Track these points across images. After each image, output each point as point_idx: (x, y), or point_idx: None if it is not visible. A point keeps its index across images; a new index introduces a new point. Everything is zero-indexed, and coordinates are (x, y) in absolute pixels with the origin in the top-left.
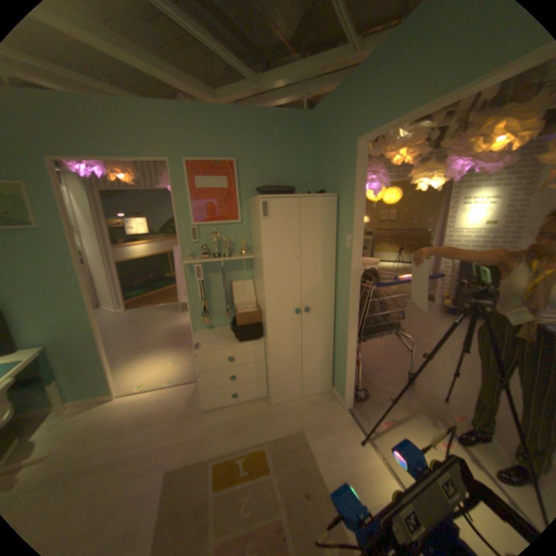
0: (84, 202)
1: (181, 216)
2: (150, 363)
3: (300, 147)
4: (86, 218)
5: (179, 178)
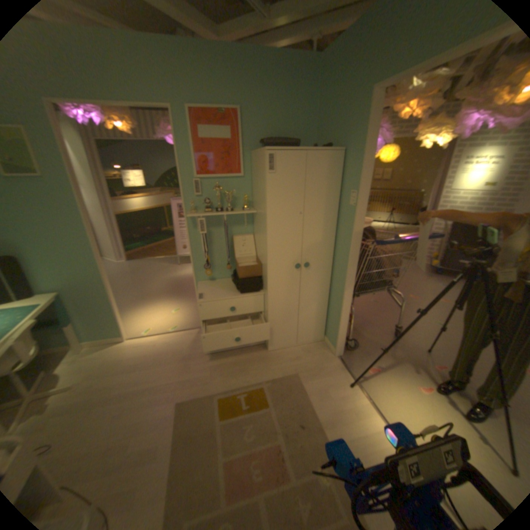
0: (80, 151)
1: (183, 168)
2: (154, 310)
3: (306, 95)
4: (83, 168)
5: (181, 126)
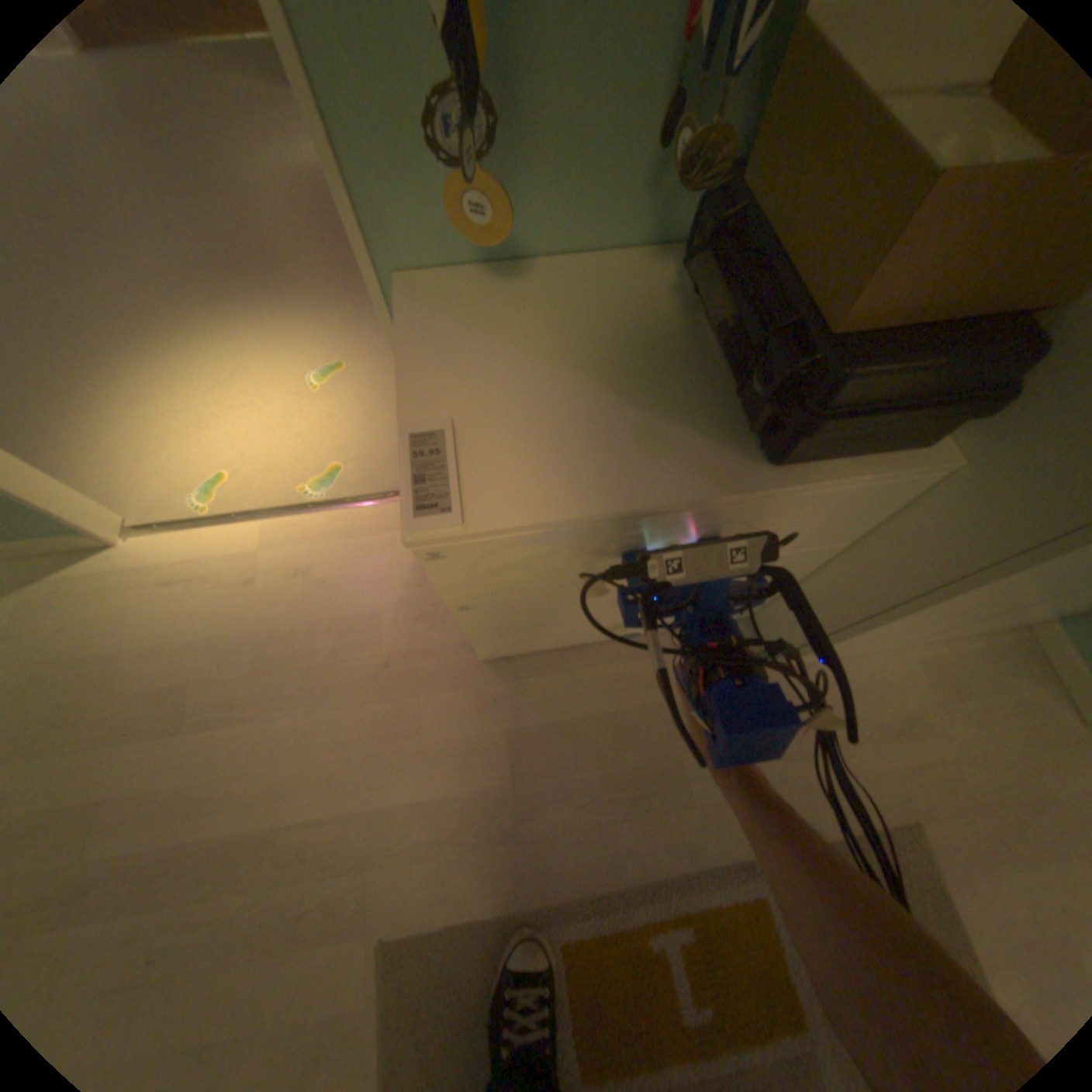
0: None
1: None
2: (234, 359)
3: None
4: None
5: None
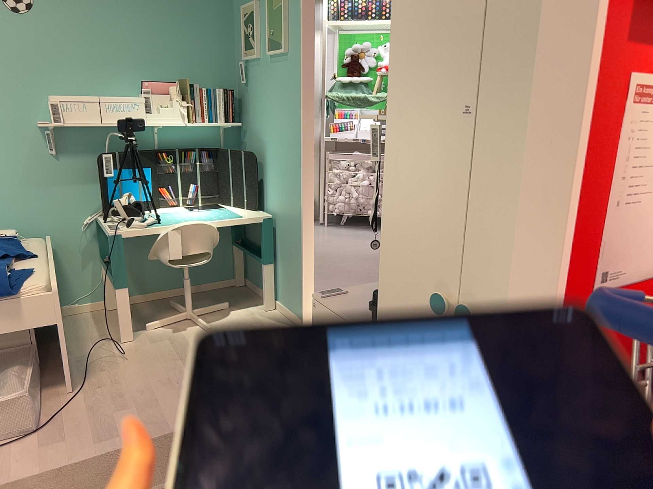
0: None
1: None
2: None
3: None
4: None
5: None
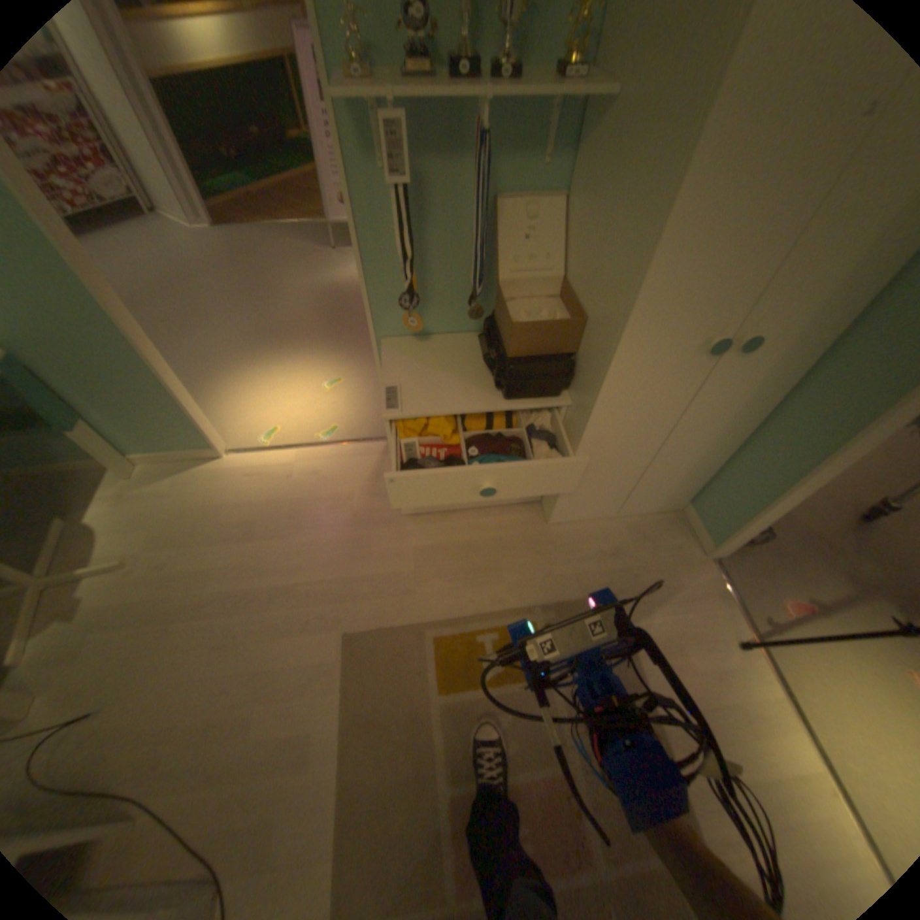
0: None
1: None
2: (286, 375)
3: None
4: None
5: None
